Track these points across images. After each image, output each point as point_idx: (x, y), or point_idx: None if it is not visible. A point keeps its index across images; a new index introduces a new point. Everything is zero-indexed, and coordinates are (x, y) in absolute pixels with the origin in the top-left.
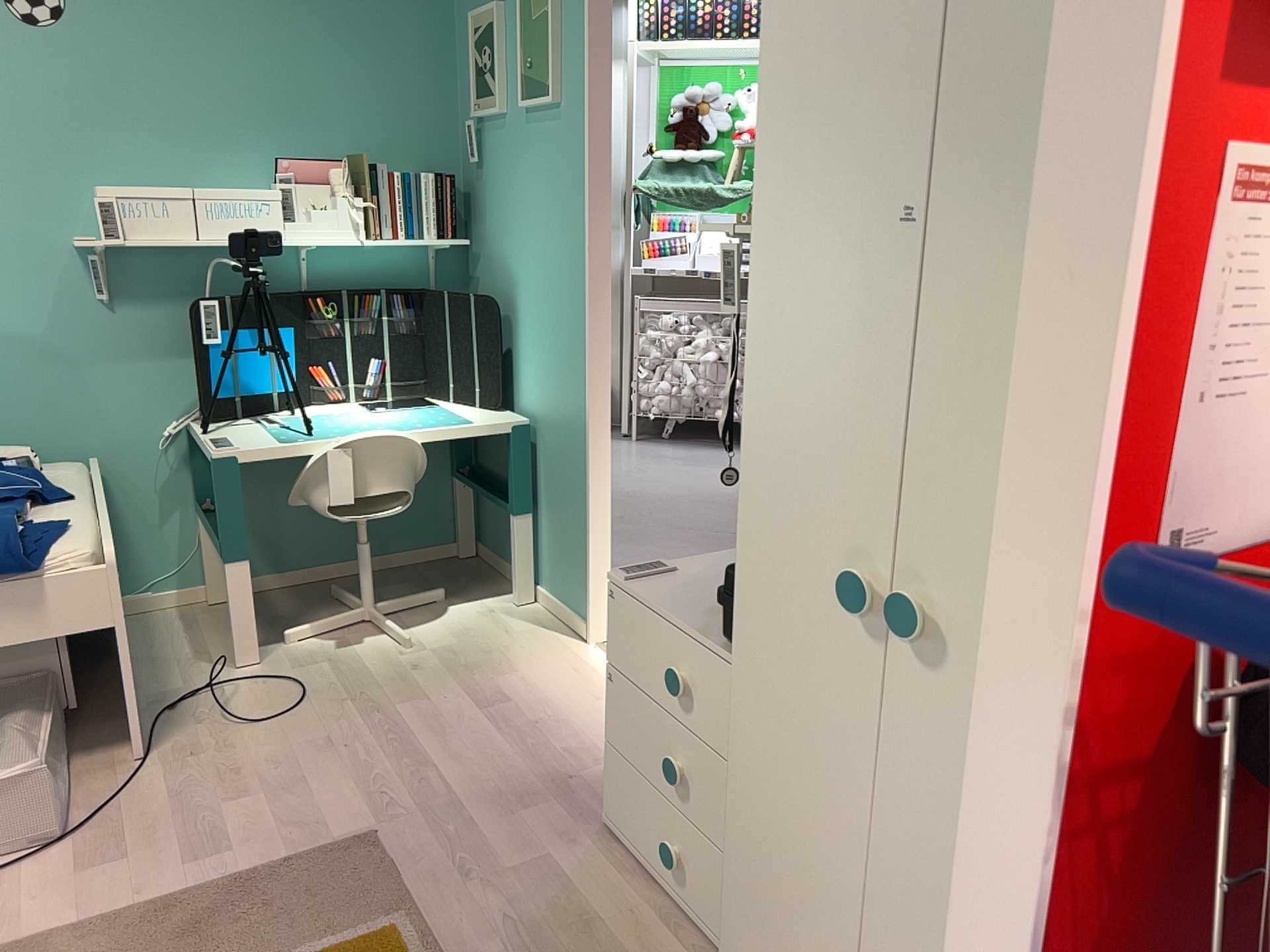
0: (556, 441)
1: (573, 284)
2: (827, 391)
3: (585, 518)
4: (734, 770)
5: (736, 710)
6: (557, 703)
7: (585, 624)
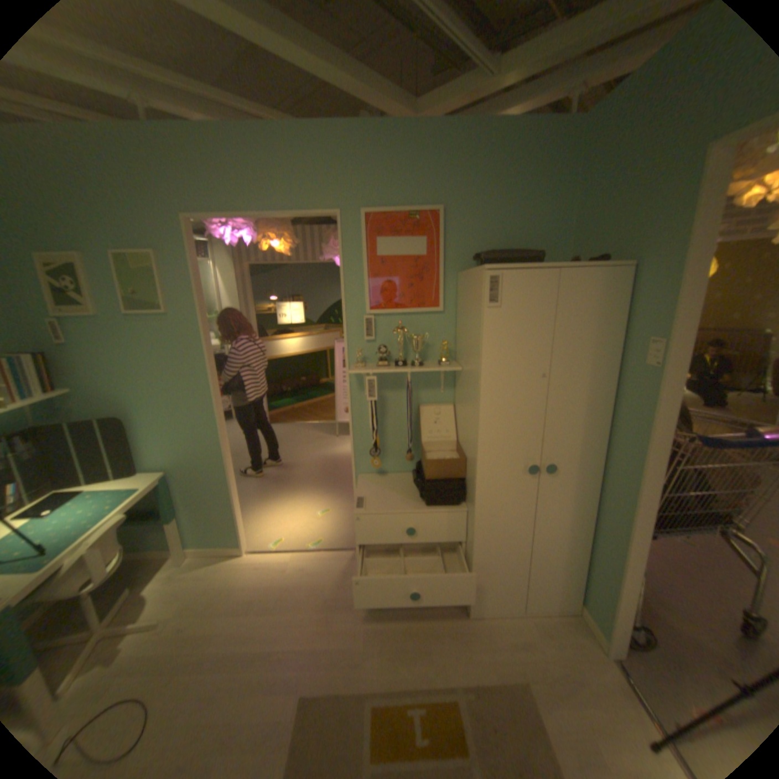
0: (191, 477)
1: (197, 401)
2: (515, 424)
3: (228, 504)
4: (475, 539)
5: (476, 522)
6: (271, 586)
7: (236, 550)
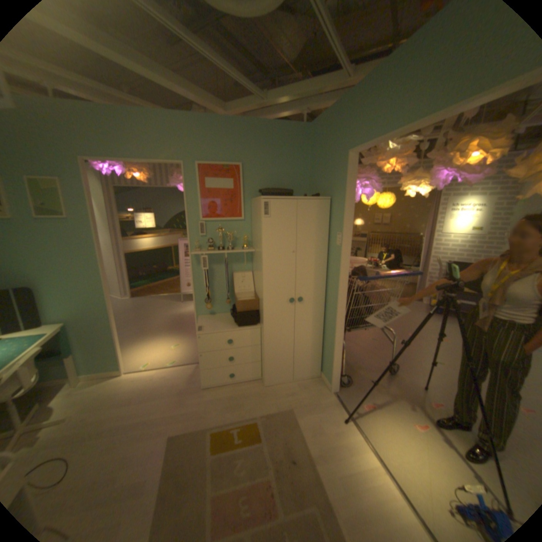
0: (83, 326)
1: (89, 275)
2: (280, 277)
3: (111, 341)
4: (264, 341)
5: (264, 331)
6: (144, 388)
7: (117, 372)
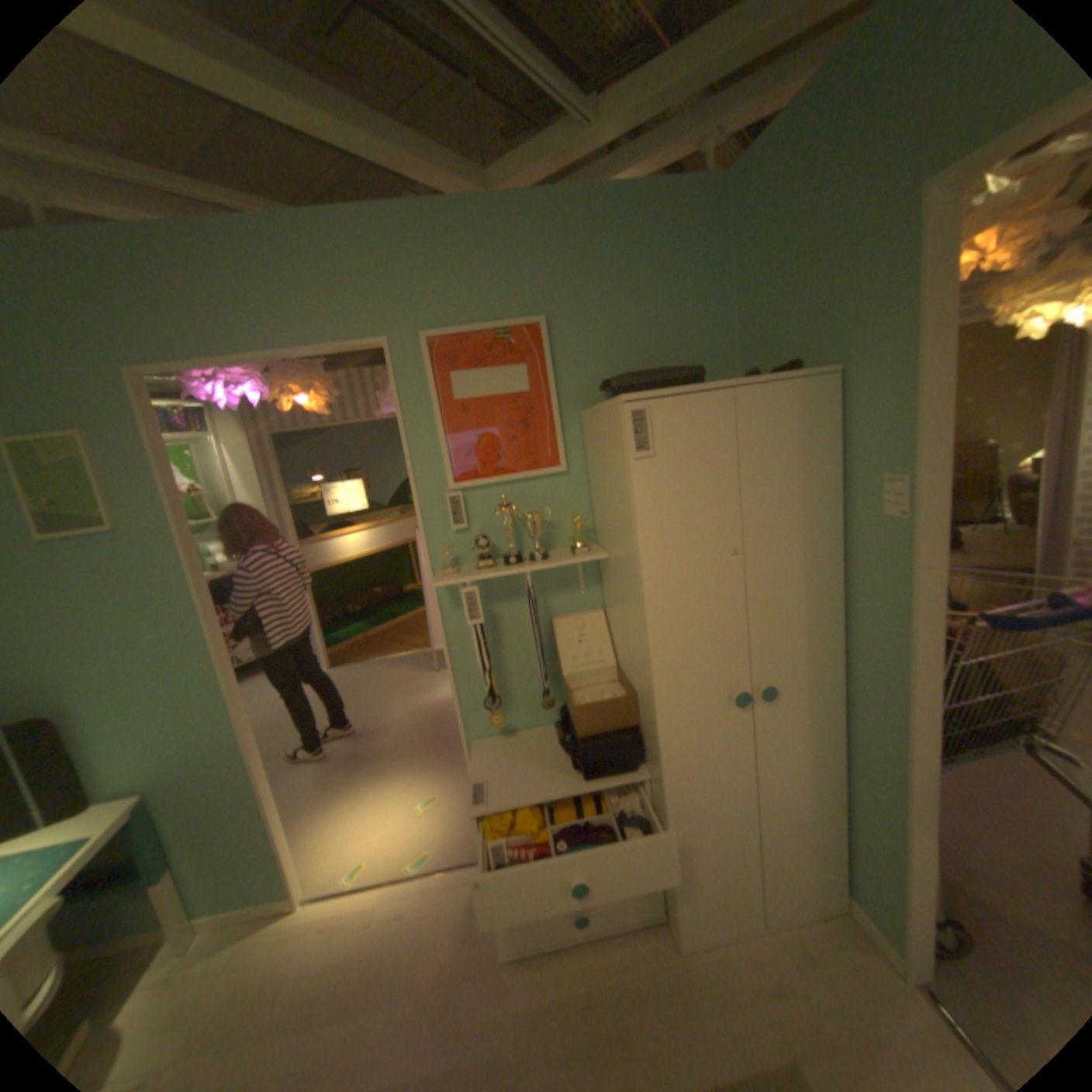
0: (191, 794)
1: (188, 666)
2: (704, 634)
3: (261, 827)
4: (671, 826)
5: (669, 798)
6: (349, 959)
7: (284, 902)
